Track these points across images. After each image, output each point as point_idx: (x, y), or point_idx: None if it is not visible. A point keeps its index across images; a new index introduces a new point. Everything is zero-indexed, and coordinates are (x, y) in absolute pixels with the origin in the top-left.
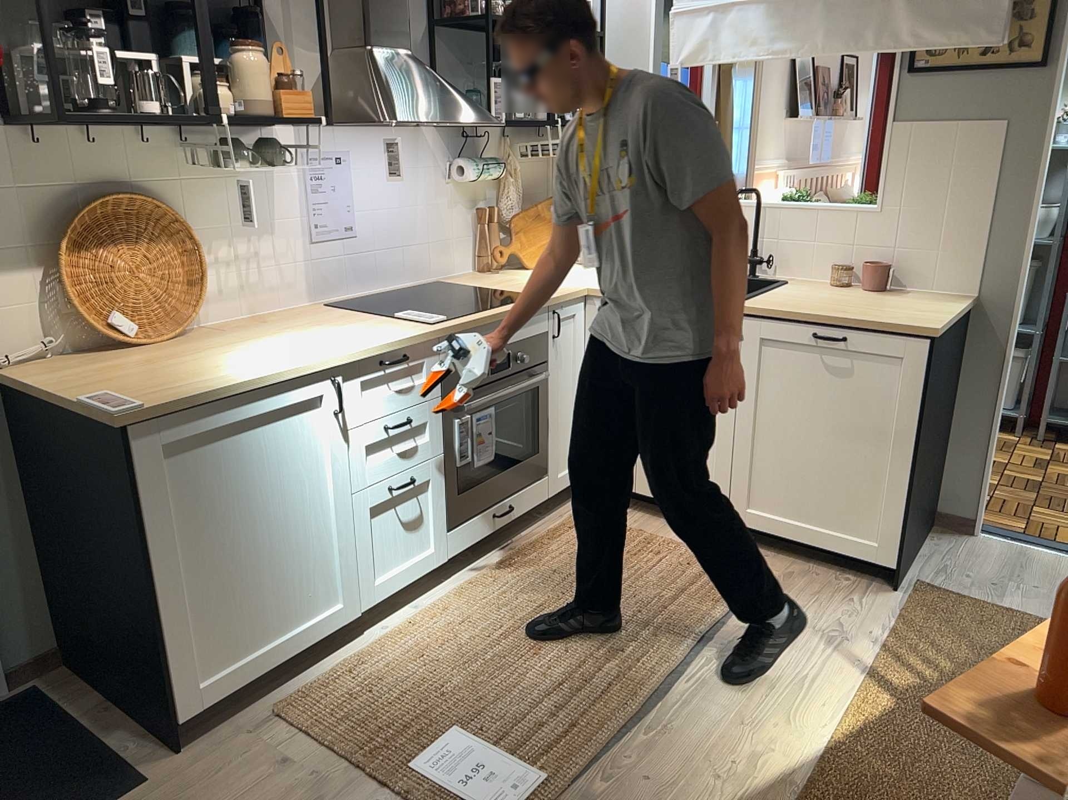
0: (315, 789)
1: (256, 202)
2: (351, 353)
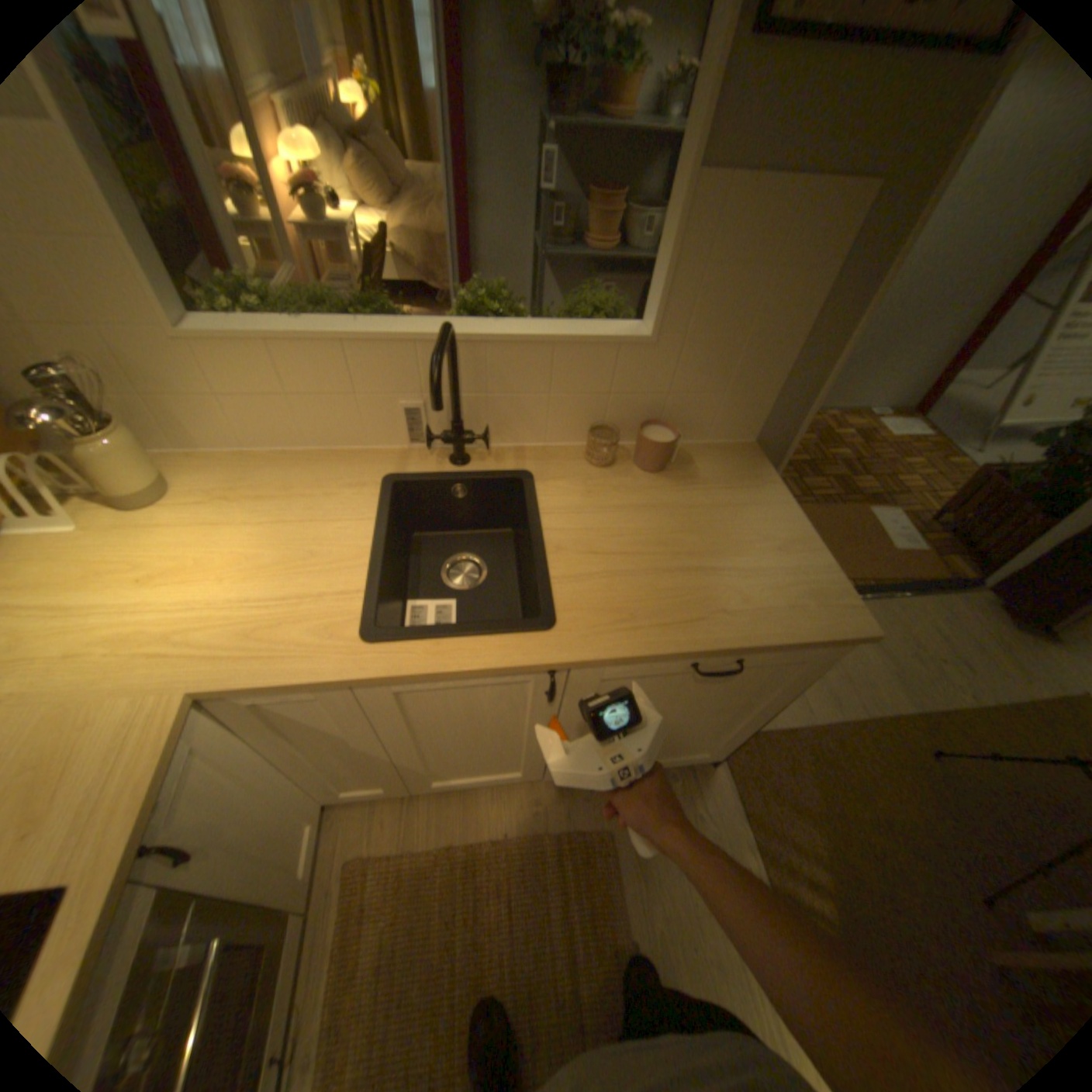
0: None
1: None
2: None
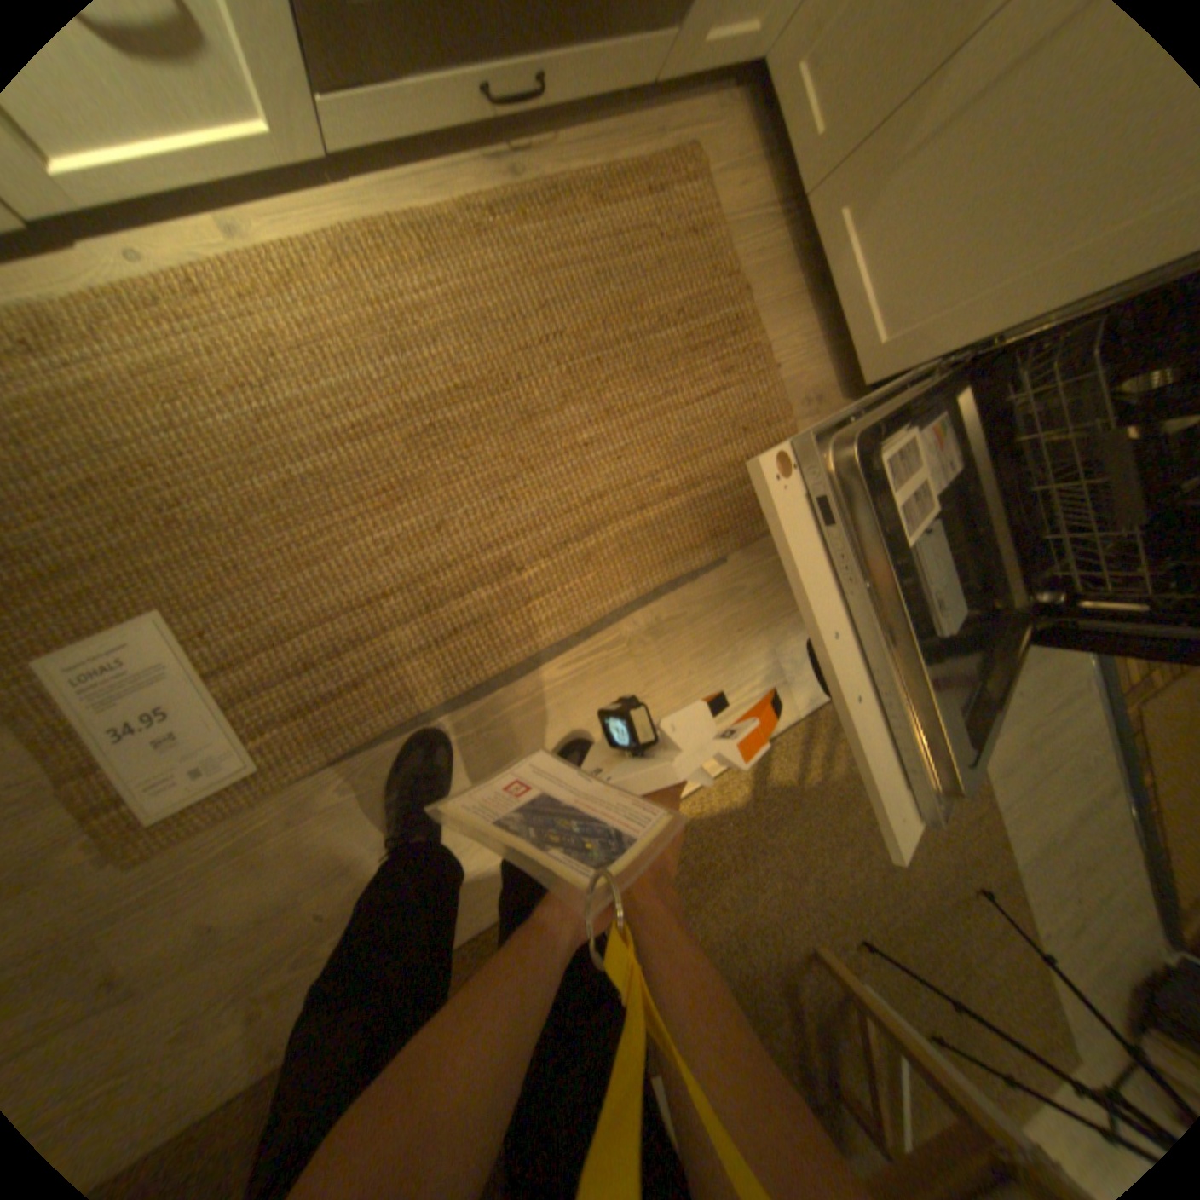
0: None
1: None
2: None
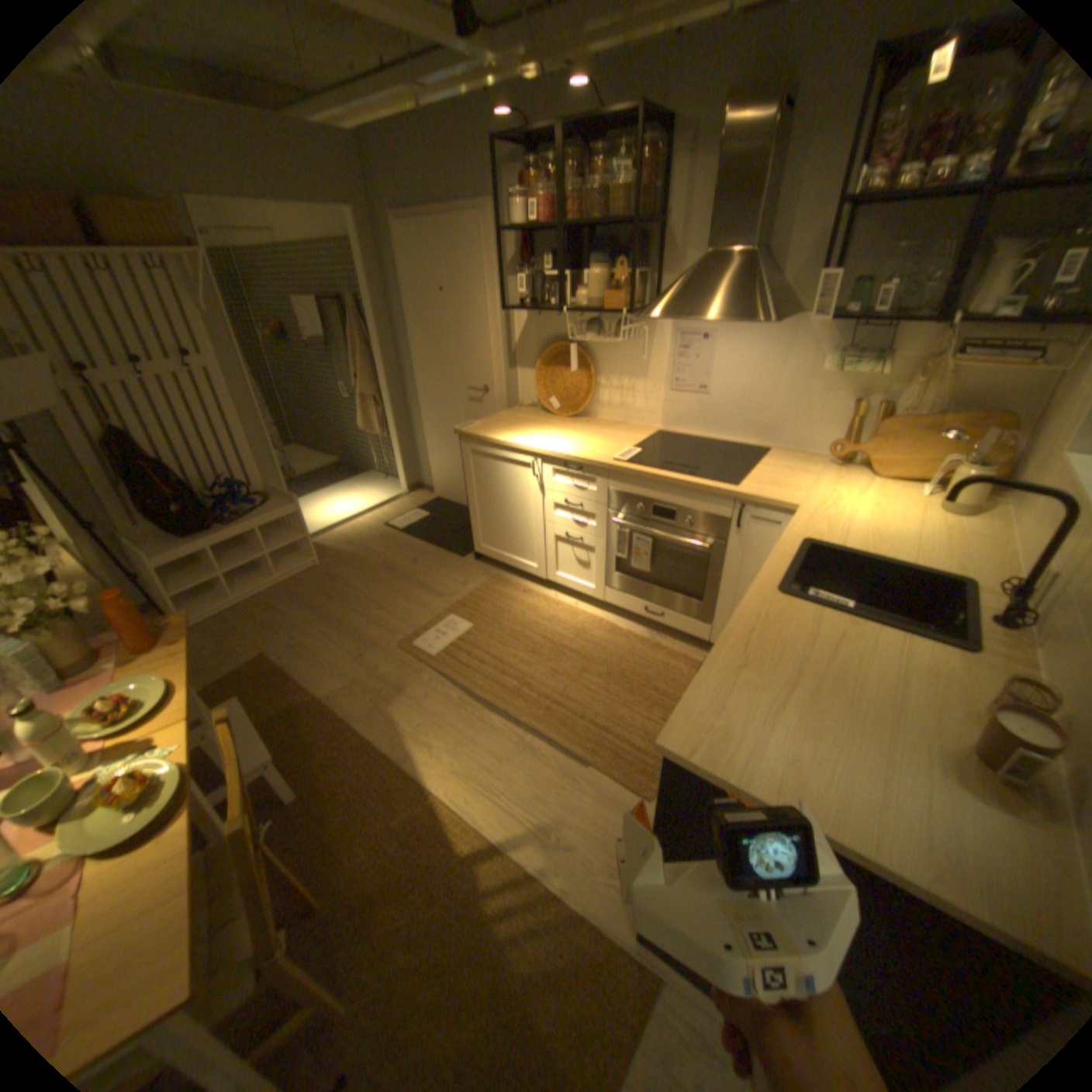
0: (449, 594)
1: (638, 357)
2: (544, 450)
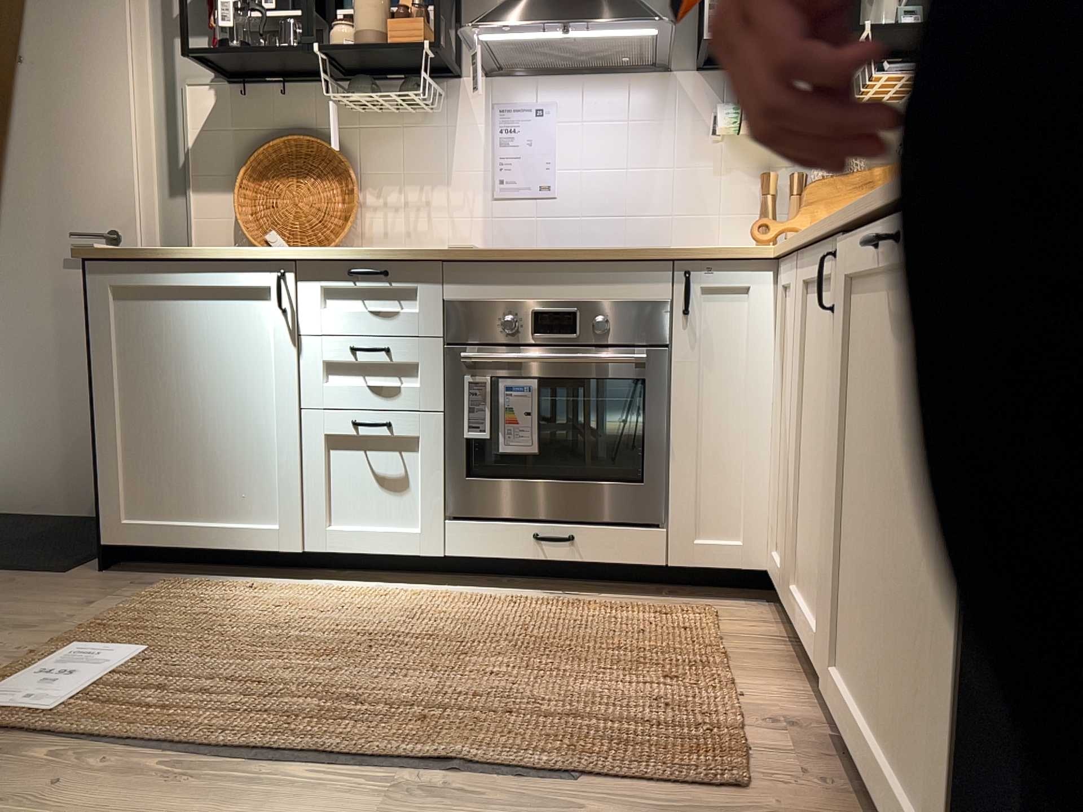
0: (50, 625)
1: (432, 152)
2: (305, 250)
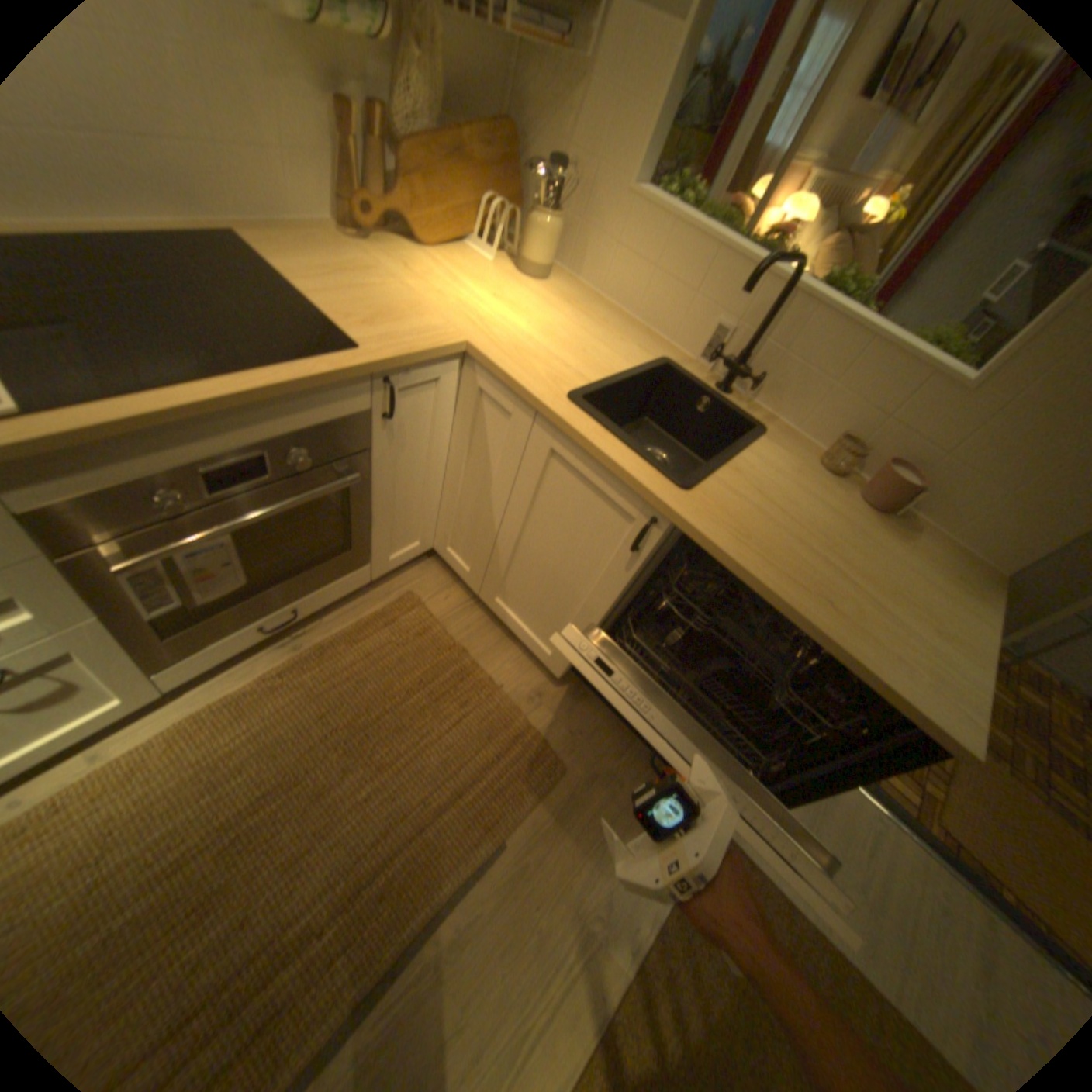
0: None
1: None
2: None
